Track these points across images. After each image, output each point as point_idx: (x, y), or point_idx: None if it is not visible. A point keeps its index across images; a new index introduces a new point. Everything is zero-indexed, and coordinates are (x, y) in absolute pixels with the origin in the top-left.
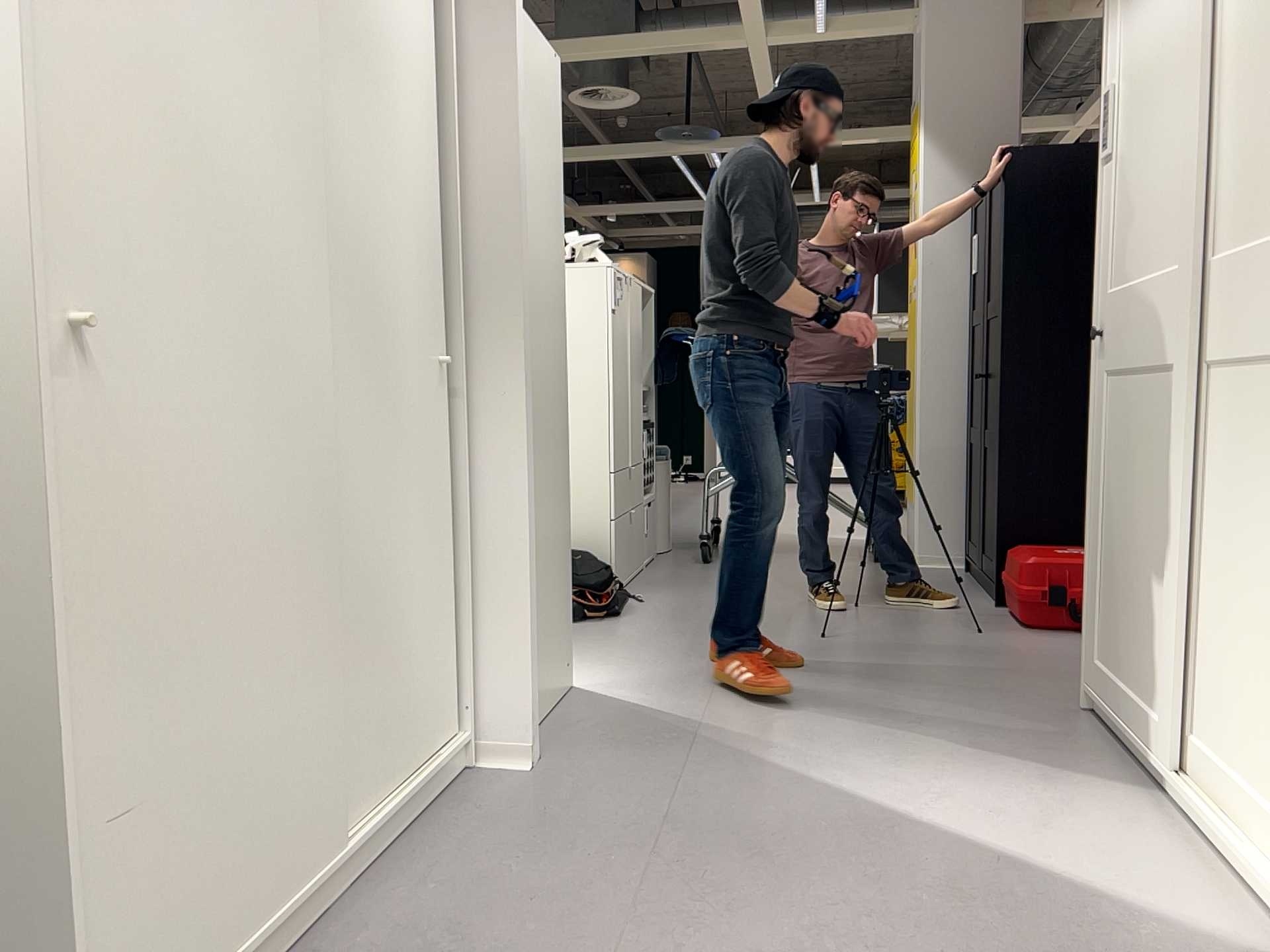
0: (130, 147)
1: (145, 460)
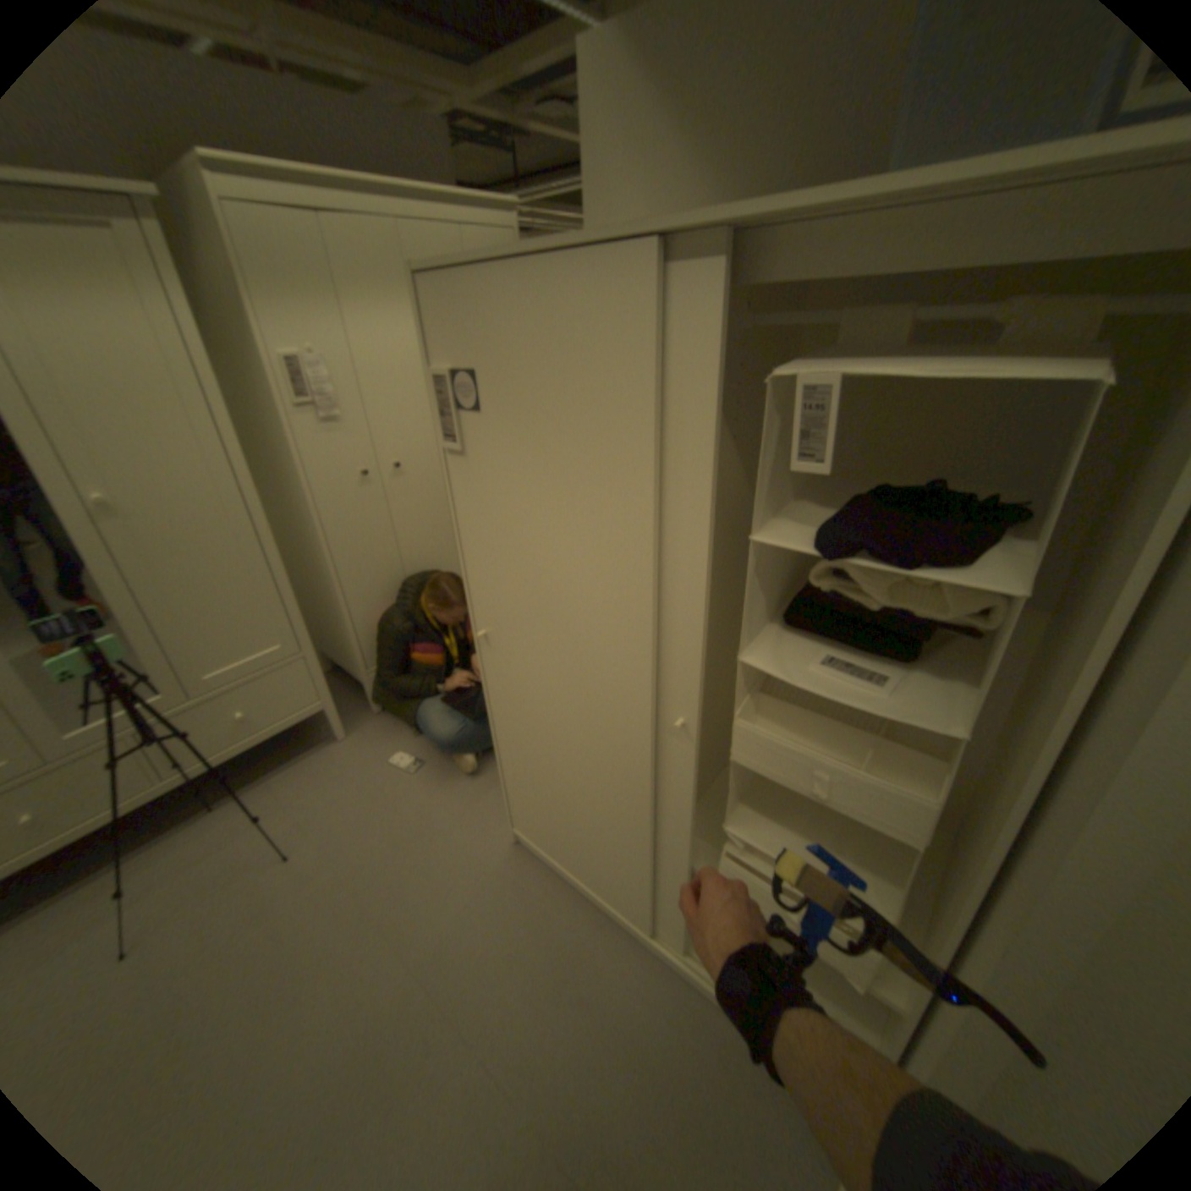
0: (475, 571)
1: (494, 683)
